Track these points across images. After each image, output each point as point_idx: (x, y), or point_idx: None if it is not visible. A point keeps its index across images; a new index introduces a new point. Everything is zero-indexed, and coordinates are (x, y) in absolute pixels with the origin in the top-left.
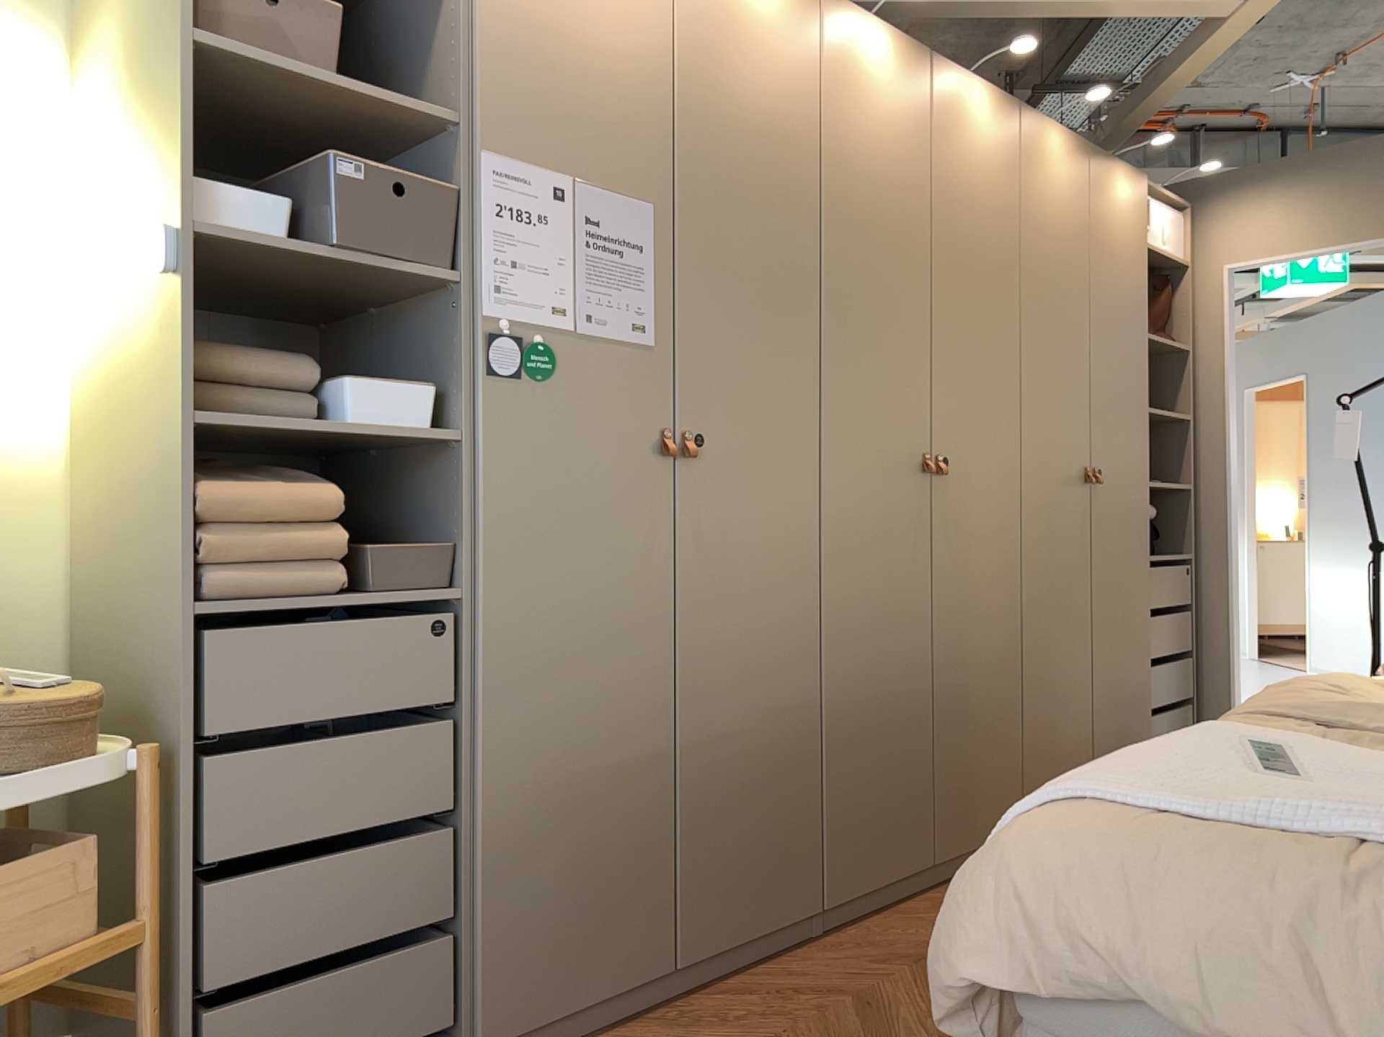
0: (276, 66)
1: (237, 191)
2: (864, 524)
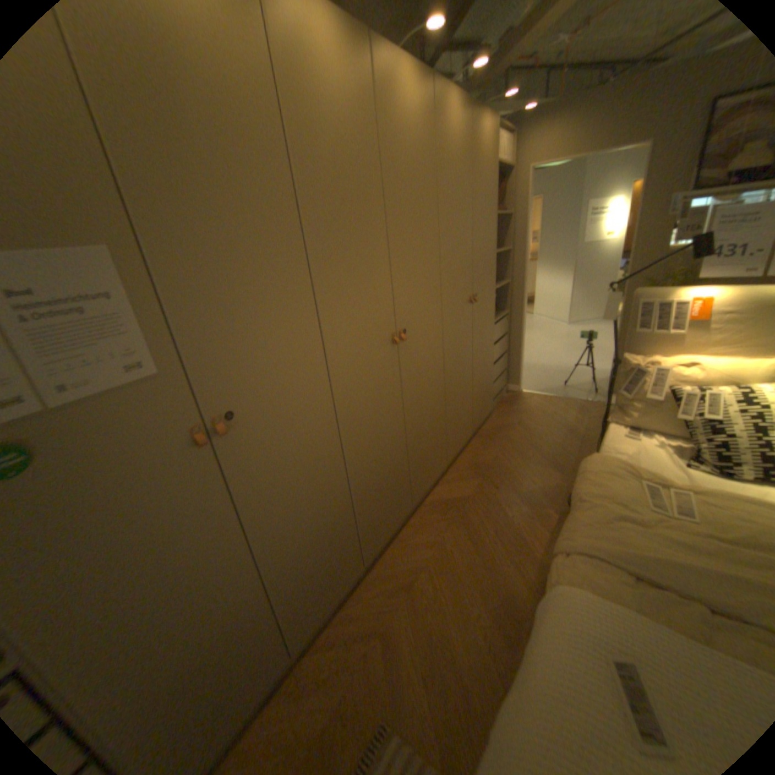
0: None
1: None
2: (367, 388)
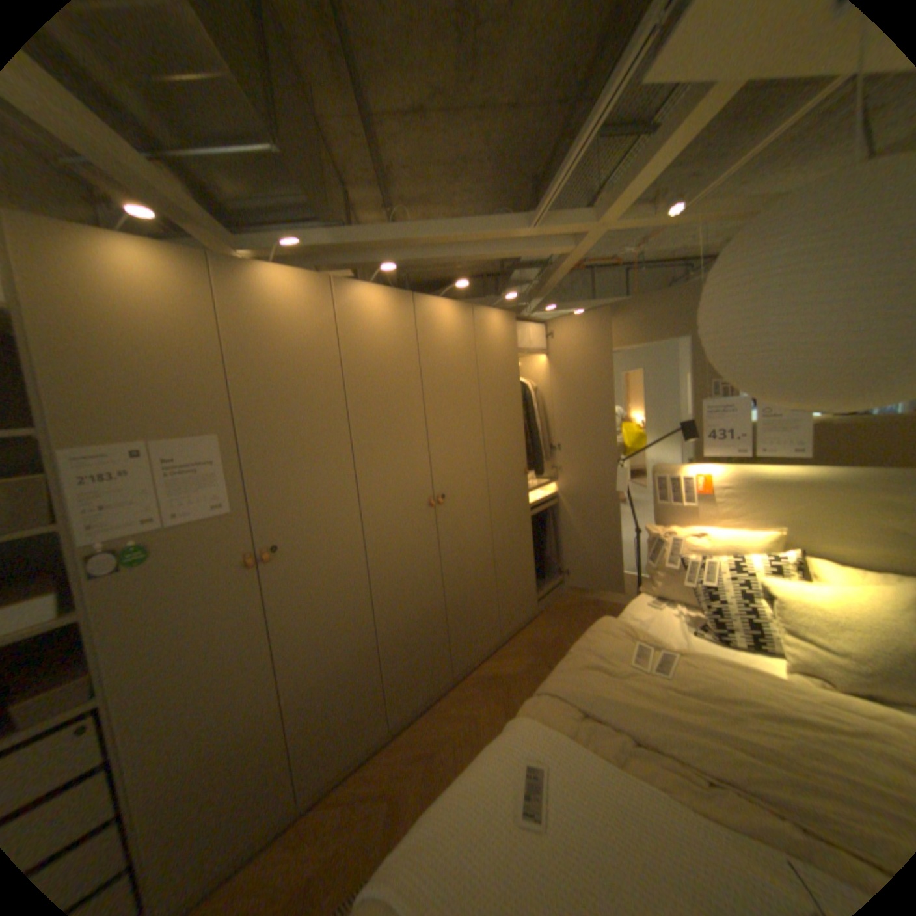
0: None
1: None
2: (401, 543)
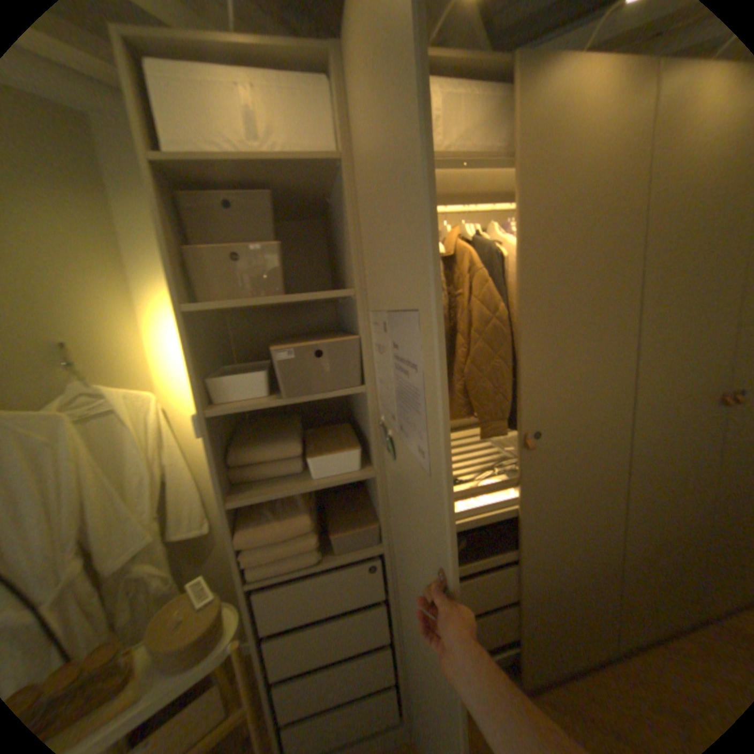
0: (241, 304)
1: (238, 378)
2: (673, 448)
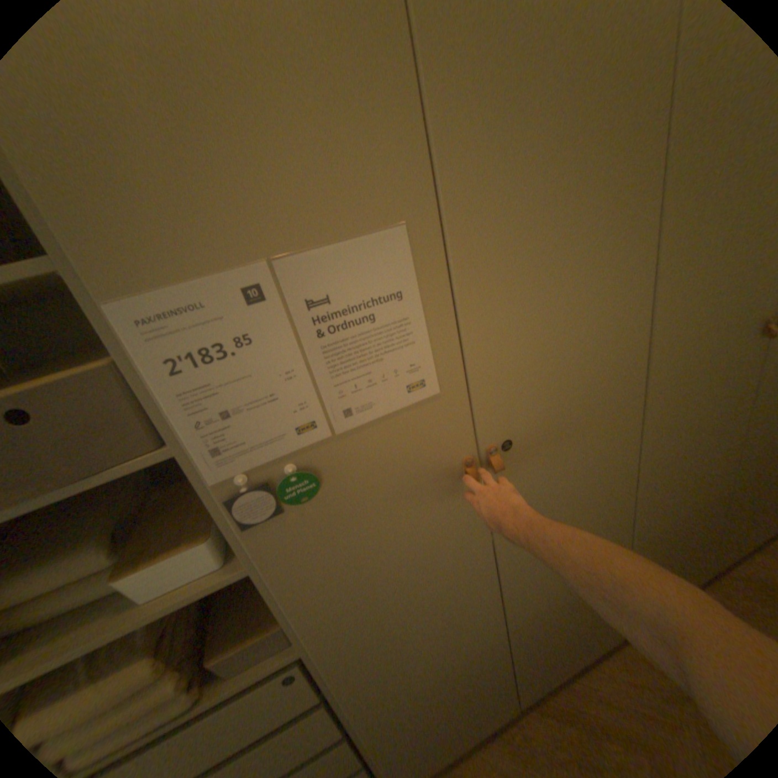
0: None
1: None
2: (698, 409)
